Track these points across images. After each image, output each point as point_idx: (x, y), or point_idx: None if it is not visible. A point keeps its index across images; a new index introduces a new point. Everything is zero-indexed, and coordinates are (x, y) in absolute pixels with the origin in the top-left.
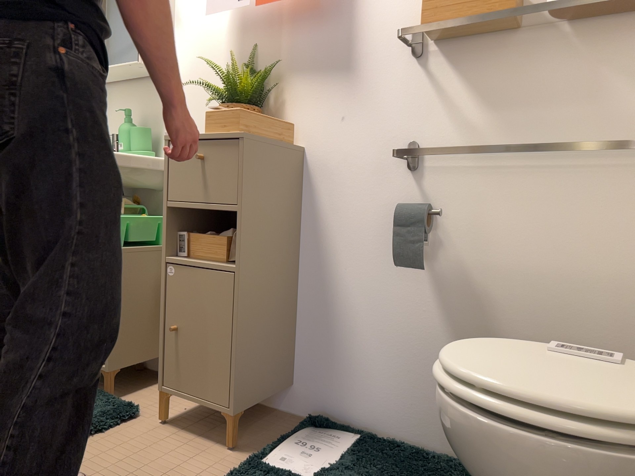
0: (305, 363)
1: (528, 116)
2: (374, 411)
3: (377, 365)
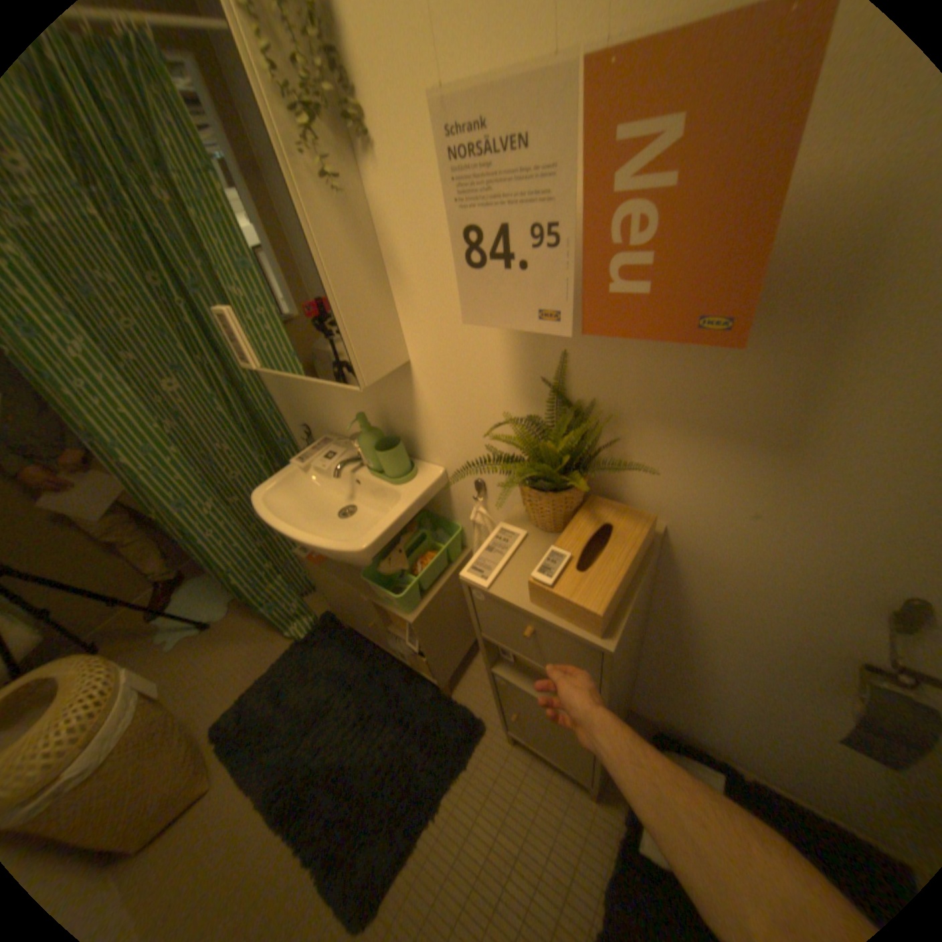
0: (651, 692)
1: None
2: (741, 754)
3: (754, 735)
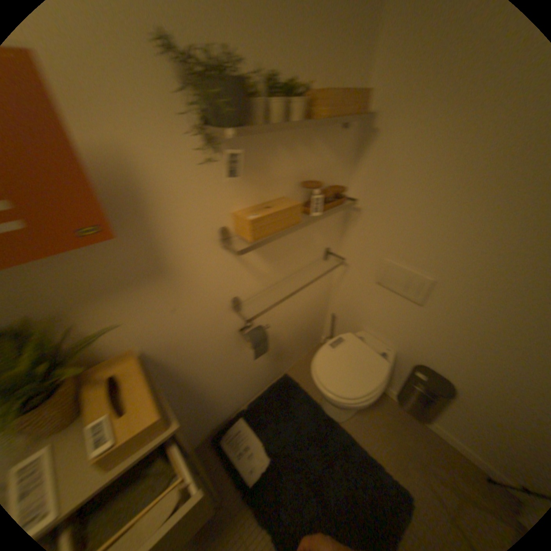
0: (194, 429)
1: (287, 259)
2: (237, 404)
3: (235, 391)
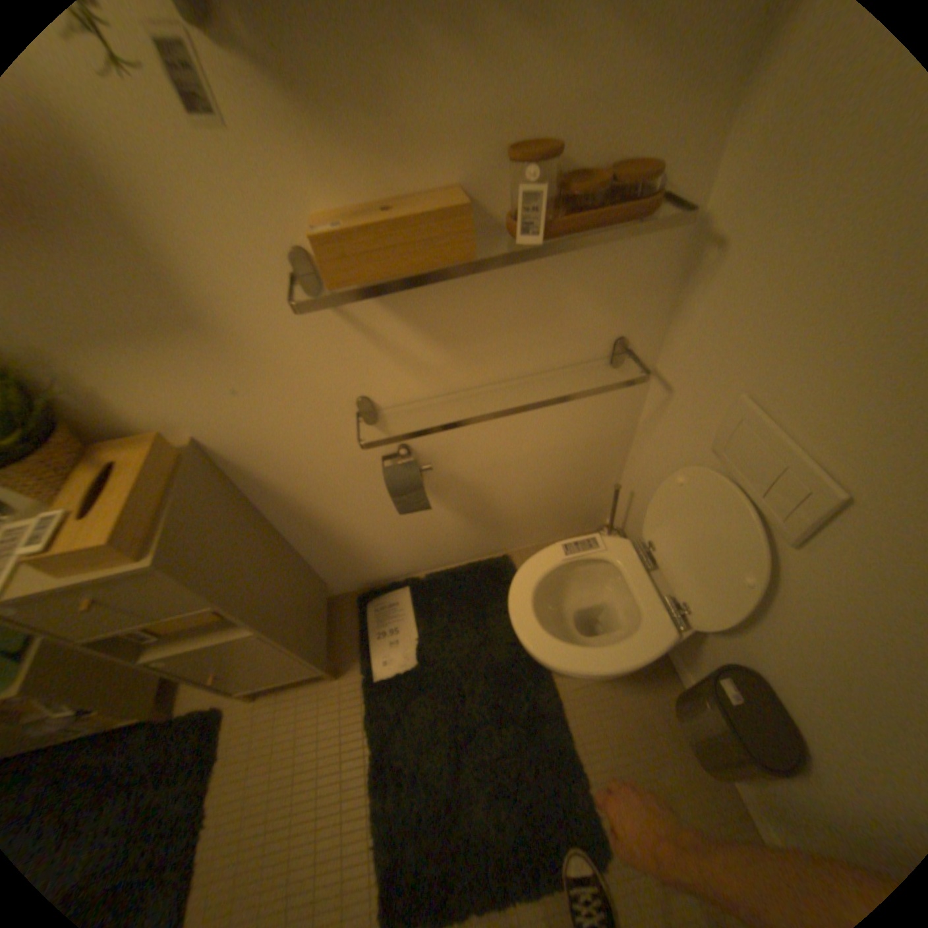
0: (328, 572)
1: (488, 343)
2: (406, 566)
3: (397, 547)
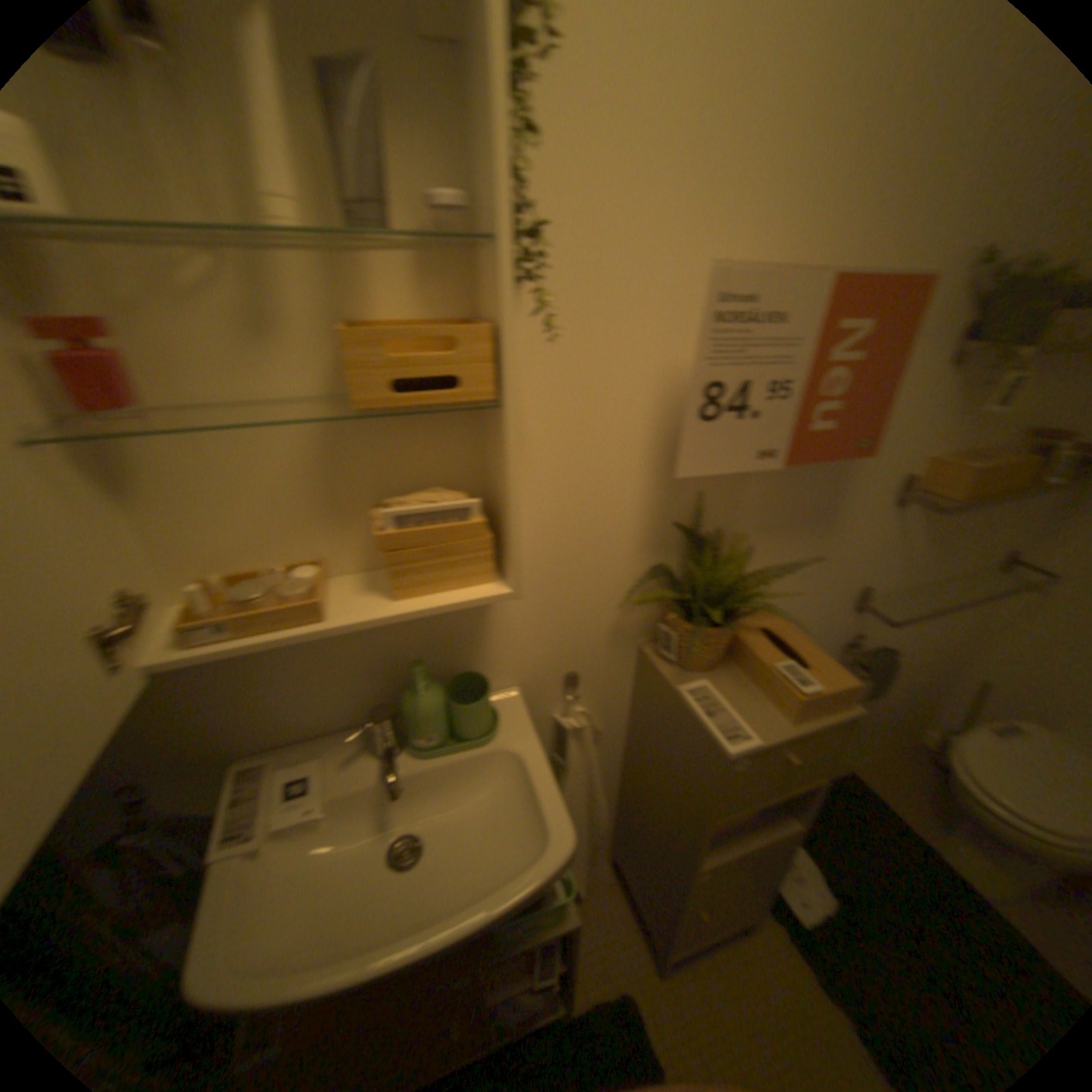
0: None
1: (953, 550)
2: None
3: None
